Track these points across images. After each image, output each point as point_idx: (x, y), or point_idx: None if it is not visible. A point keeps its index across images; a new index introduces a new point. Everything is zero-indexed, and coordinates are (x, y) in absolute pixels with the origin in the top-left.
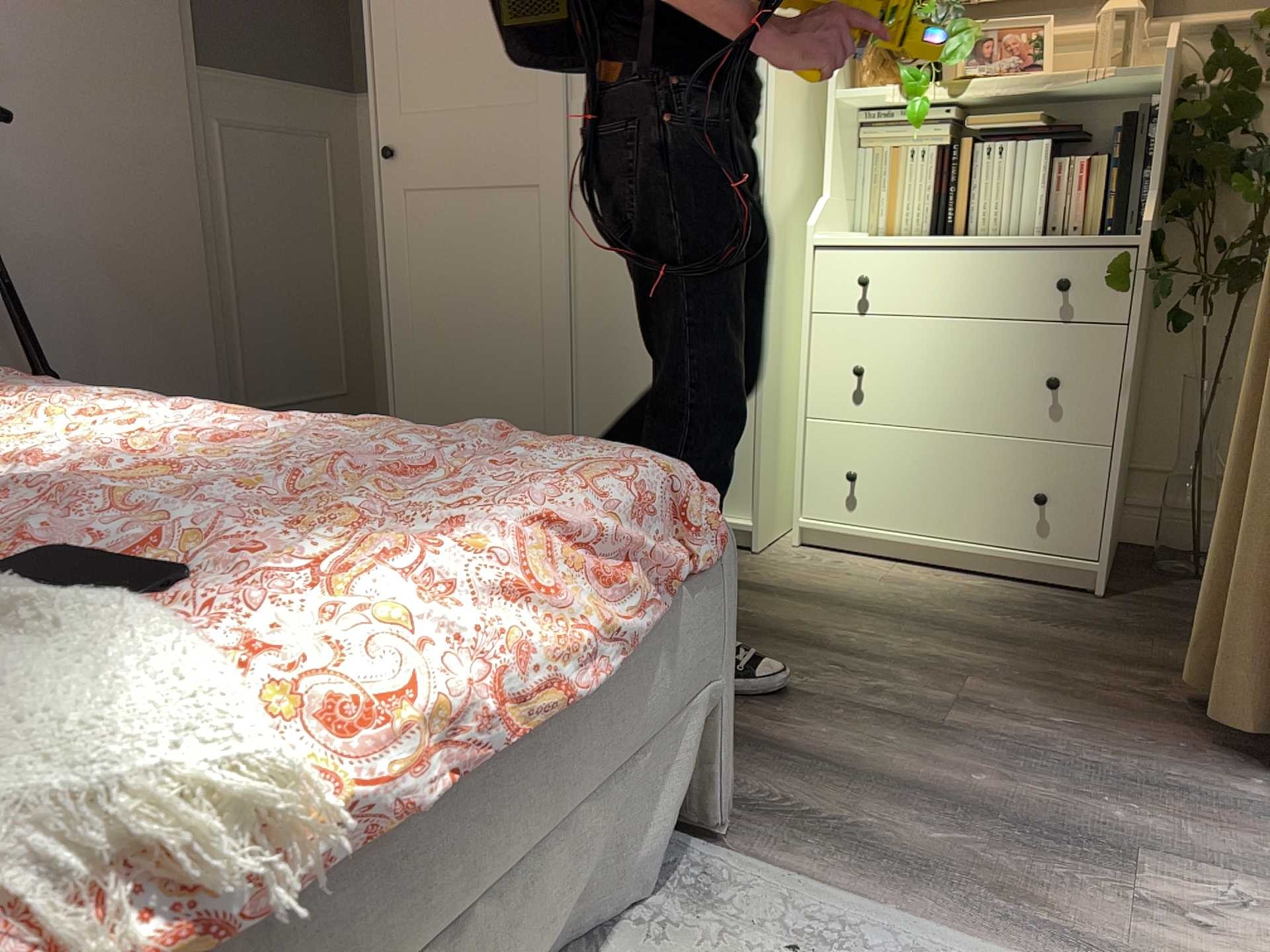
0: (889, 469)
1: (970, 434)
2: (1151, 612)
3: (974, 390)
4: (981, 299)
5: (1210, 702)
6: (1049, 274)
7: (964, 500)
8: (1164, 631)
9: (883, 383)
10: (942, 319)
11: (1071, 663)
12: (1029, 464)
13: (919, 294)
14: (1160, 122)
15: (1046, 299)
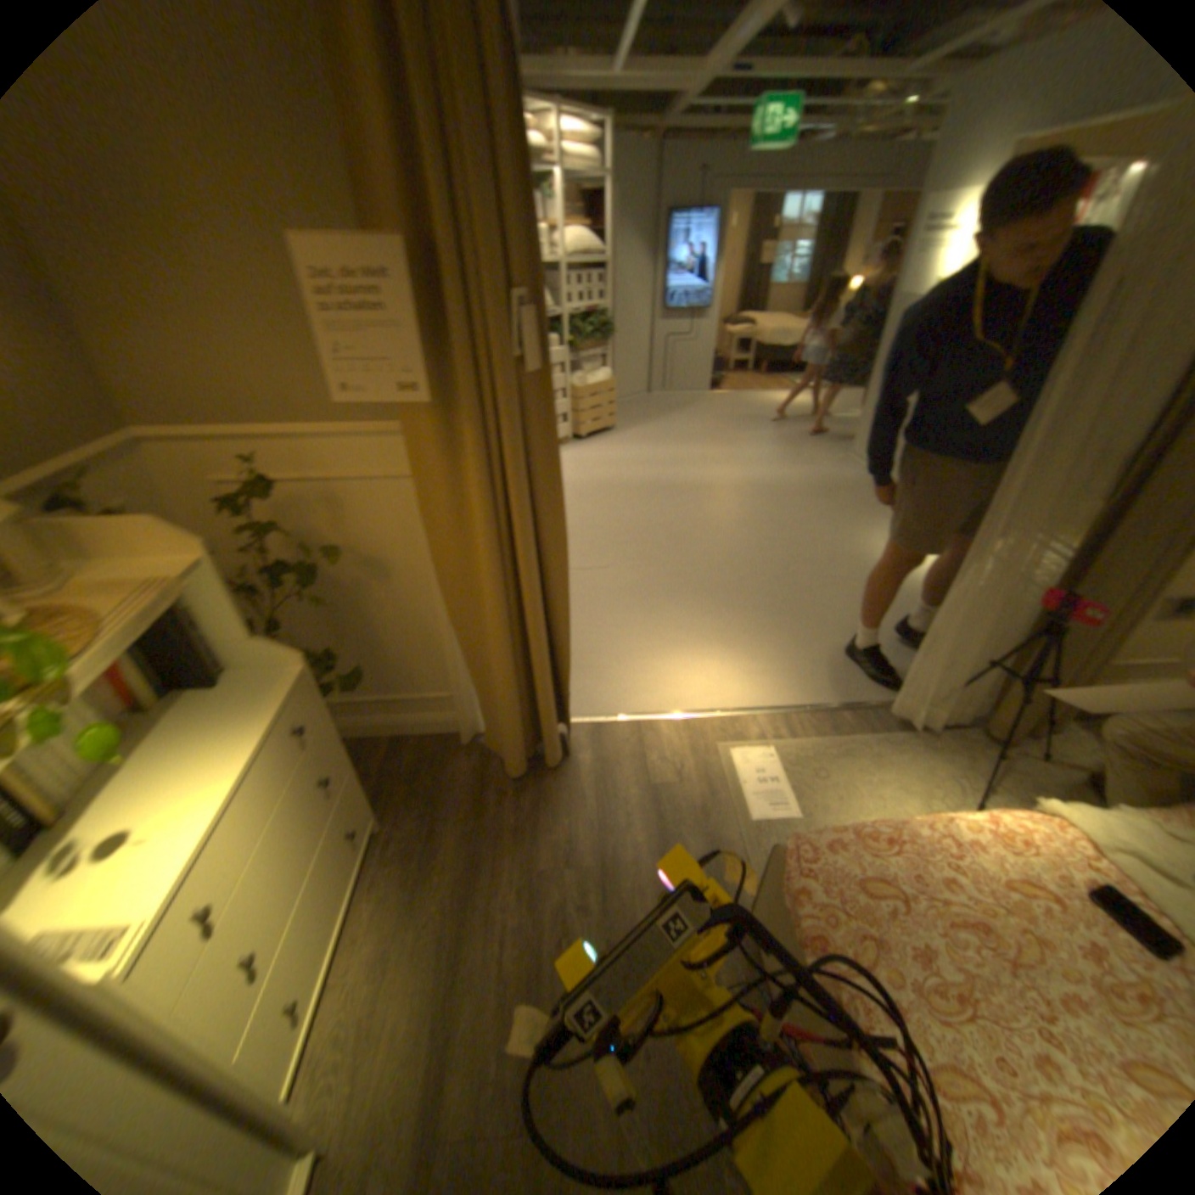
0: (294, 961)
1: (310, 866)
2: (391, 805)
3: (297, 844)
4: (268, 796)
5: (505, 774)
6: (285, 733)
7: (327, 896)
8: (421, 797)
9: (256, 935)
10: (258, 841)
11: (486, 830)
12: (334, 830)
13: (236, 851)
14: (200, 591)
15: (292, 747)
